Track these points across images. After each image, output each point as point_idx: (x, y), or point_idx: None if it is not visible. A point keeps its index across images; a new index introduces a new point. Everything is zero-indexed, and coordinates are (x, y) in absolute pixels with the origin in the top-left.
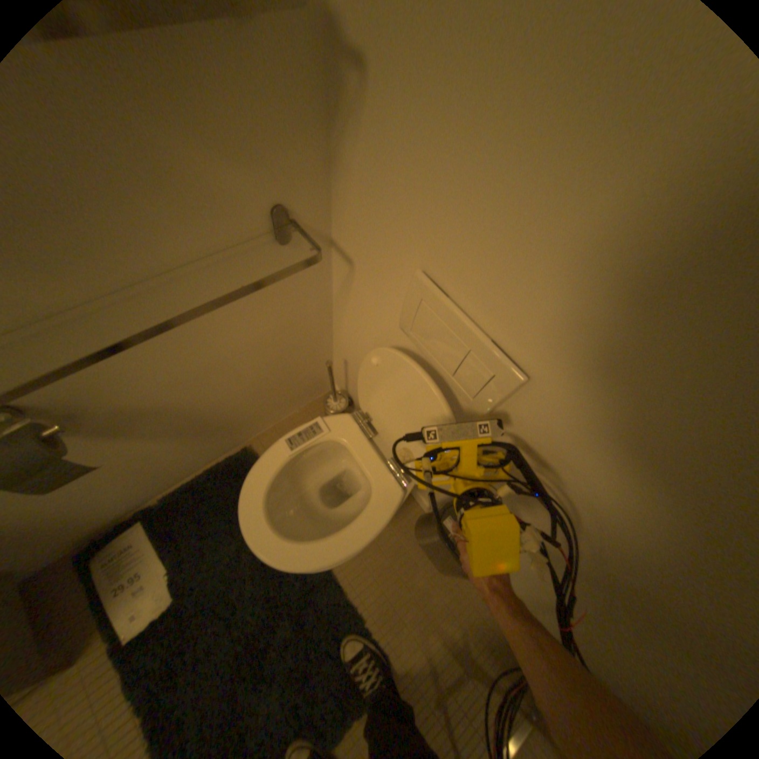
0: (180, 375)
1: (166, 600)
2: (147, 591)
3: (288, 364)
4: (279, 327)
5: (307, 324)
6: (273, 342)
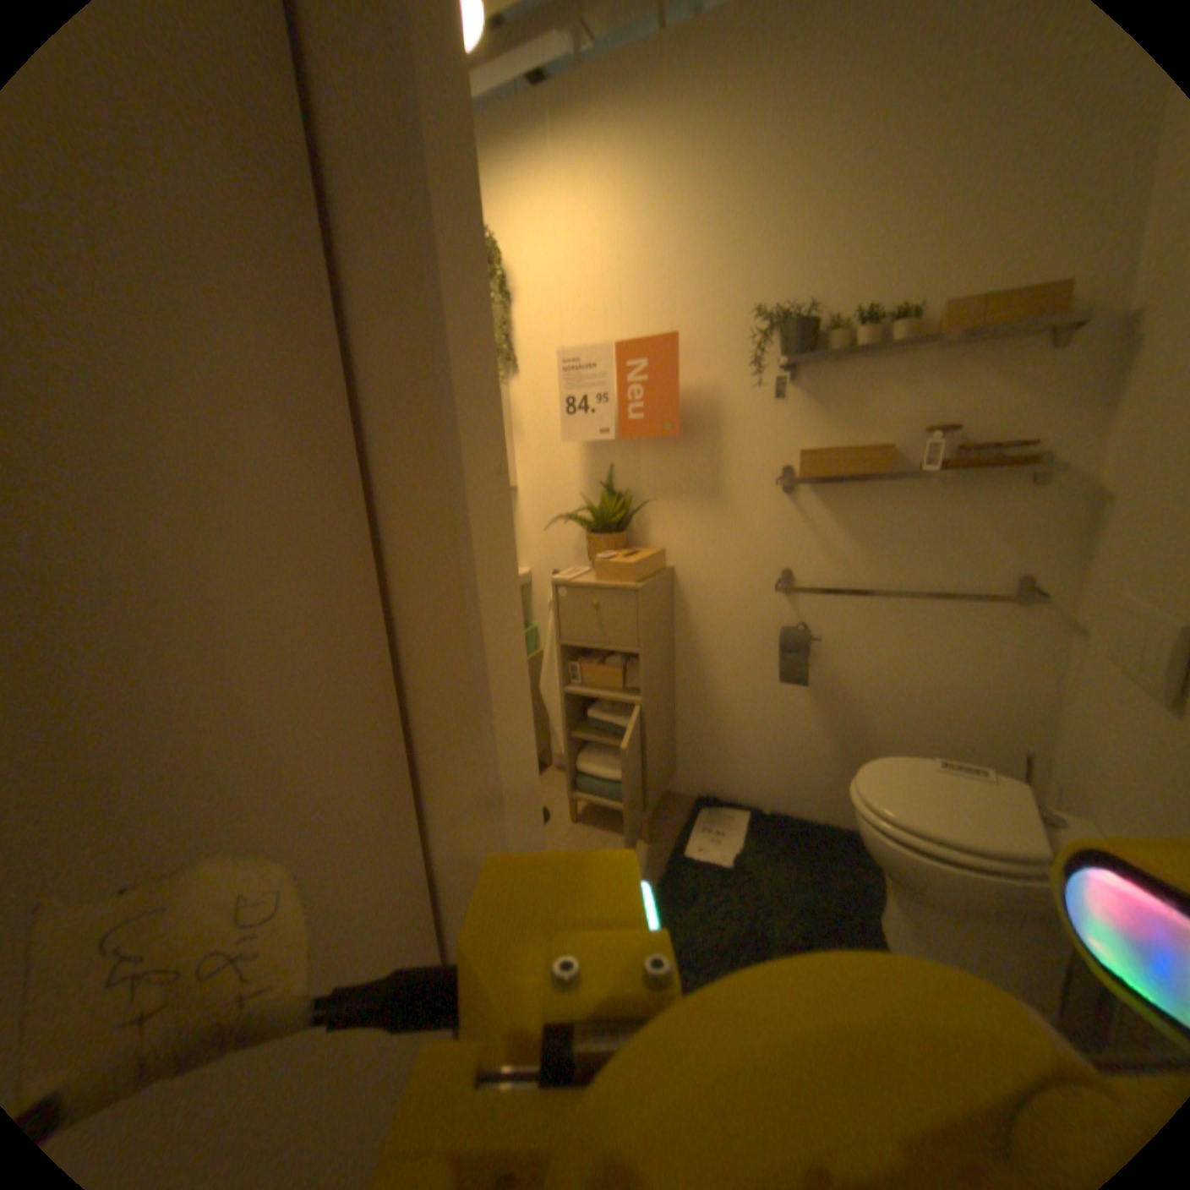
0: (890, 677)
1: (730, 867)
2: (724, 849)
3: (986, 752)
4: (994, 690)
5: (1028, 710)
6: (981, 704)
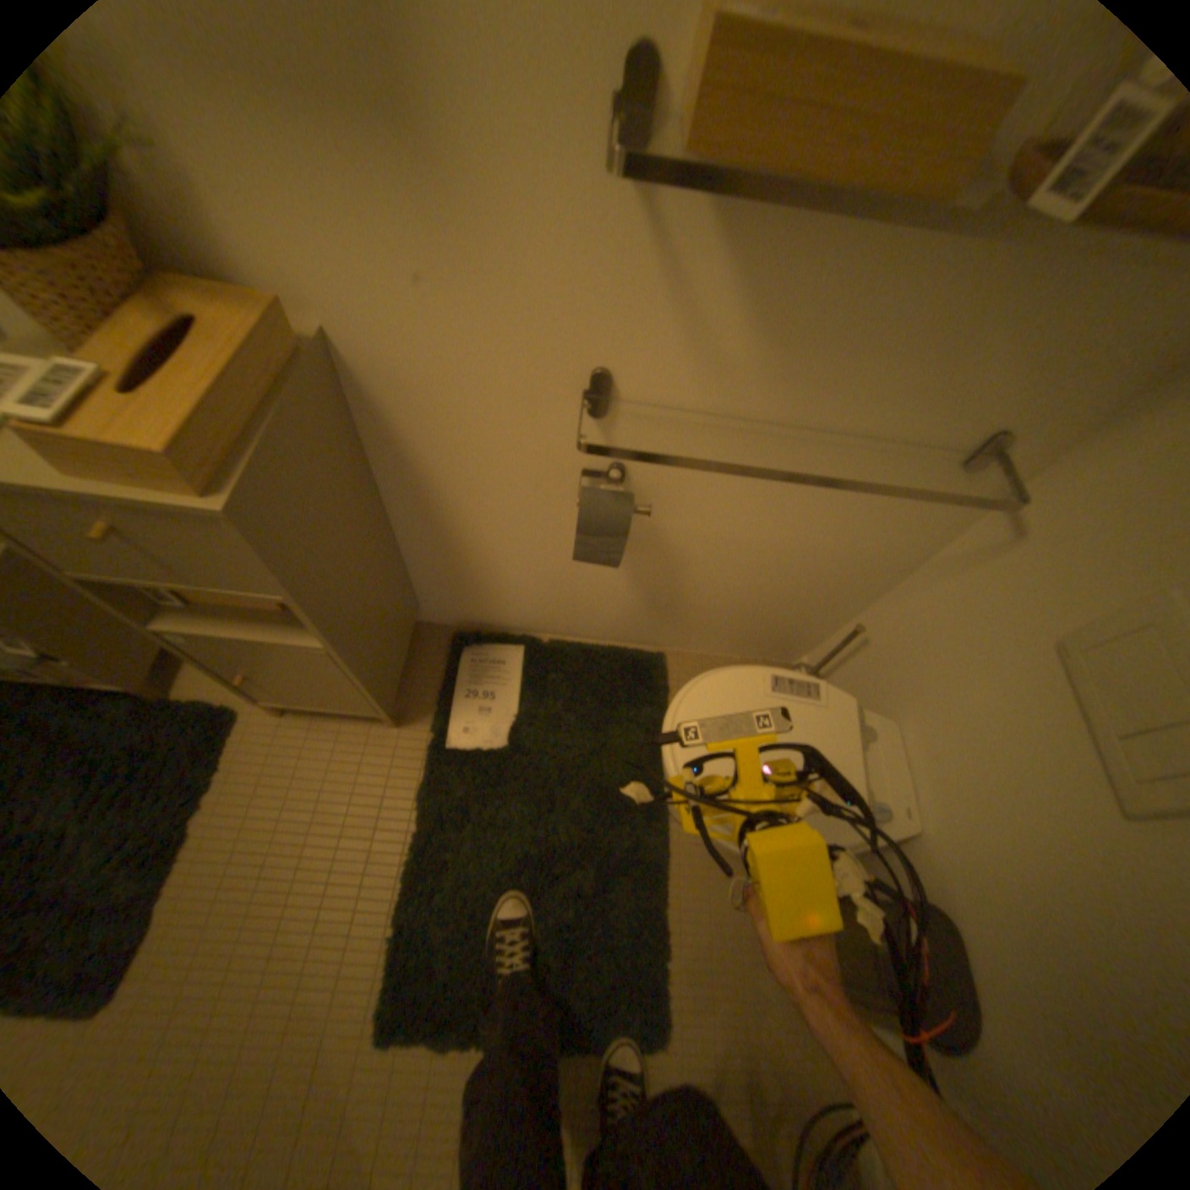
0: (728, 535)
1: (503, 742)
2: (494, 719)
3: (804, 599)
4: (851, 553)
5: (875, 571)
6: (826, 564)
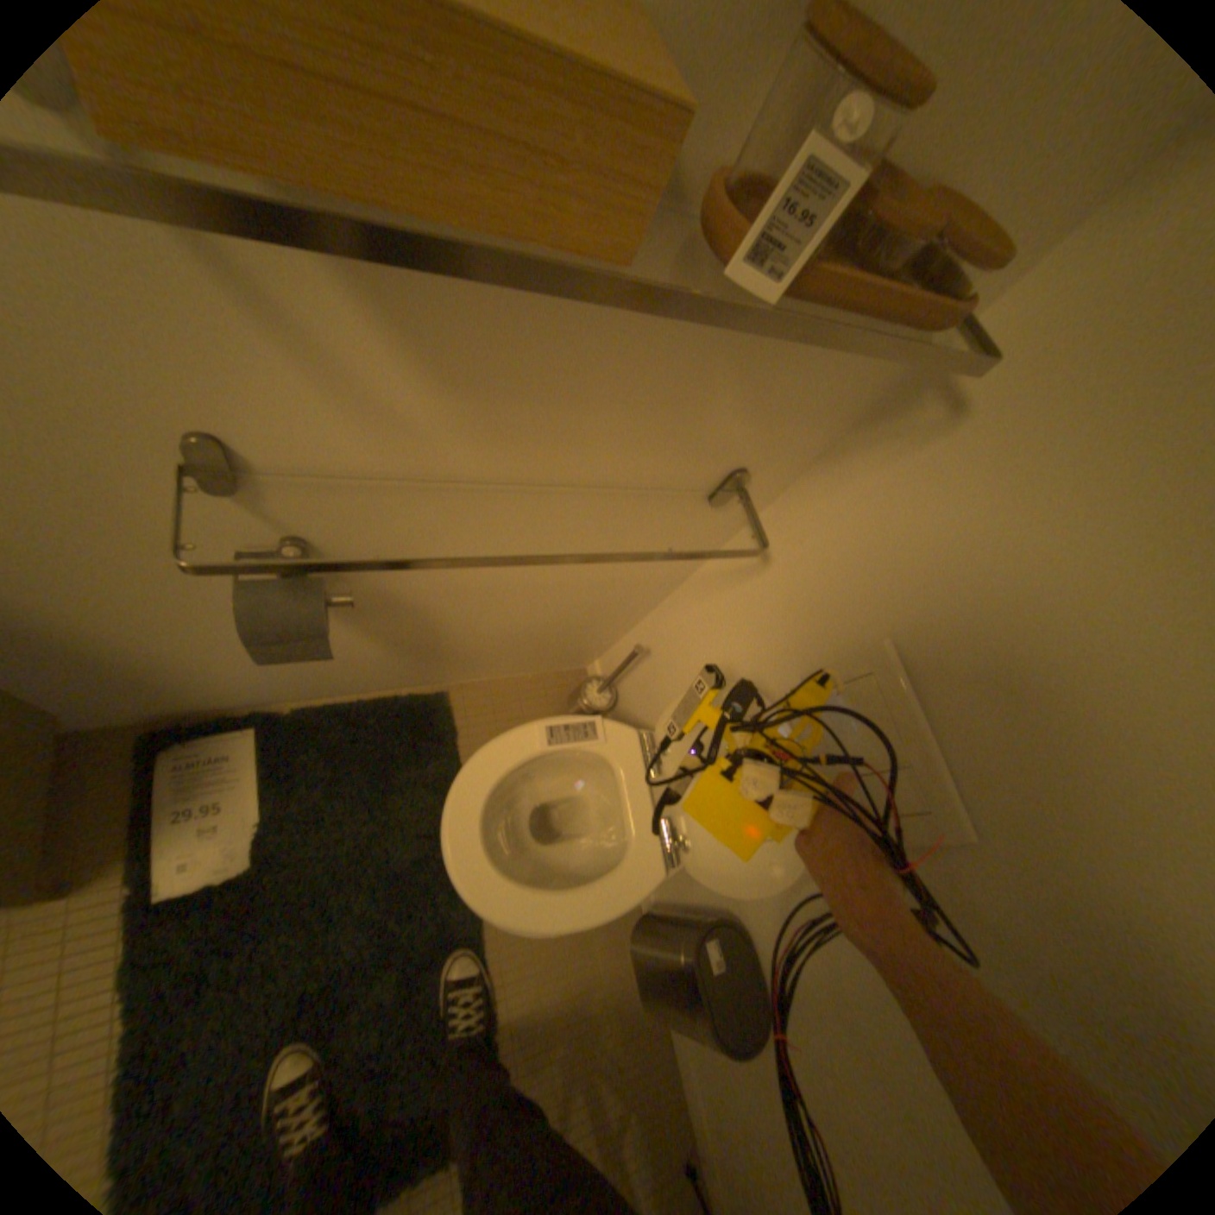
0: (478, 584)
1: (243, 864)
2: (222, 838)
3: (582, 621)
4: (617, 580)
5: (644, 589)
6: (595, 592)
